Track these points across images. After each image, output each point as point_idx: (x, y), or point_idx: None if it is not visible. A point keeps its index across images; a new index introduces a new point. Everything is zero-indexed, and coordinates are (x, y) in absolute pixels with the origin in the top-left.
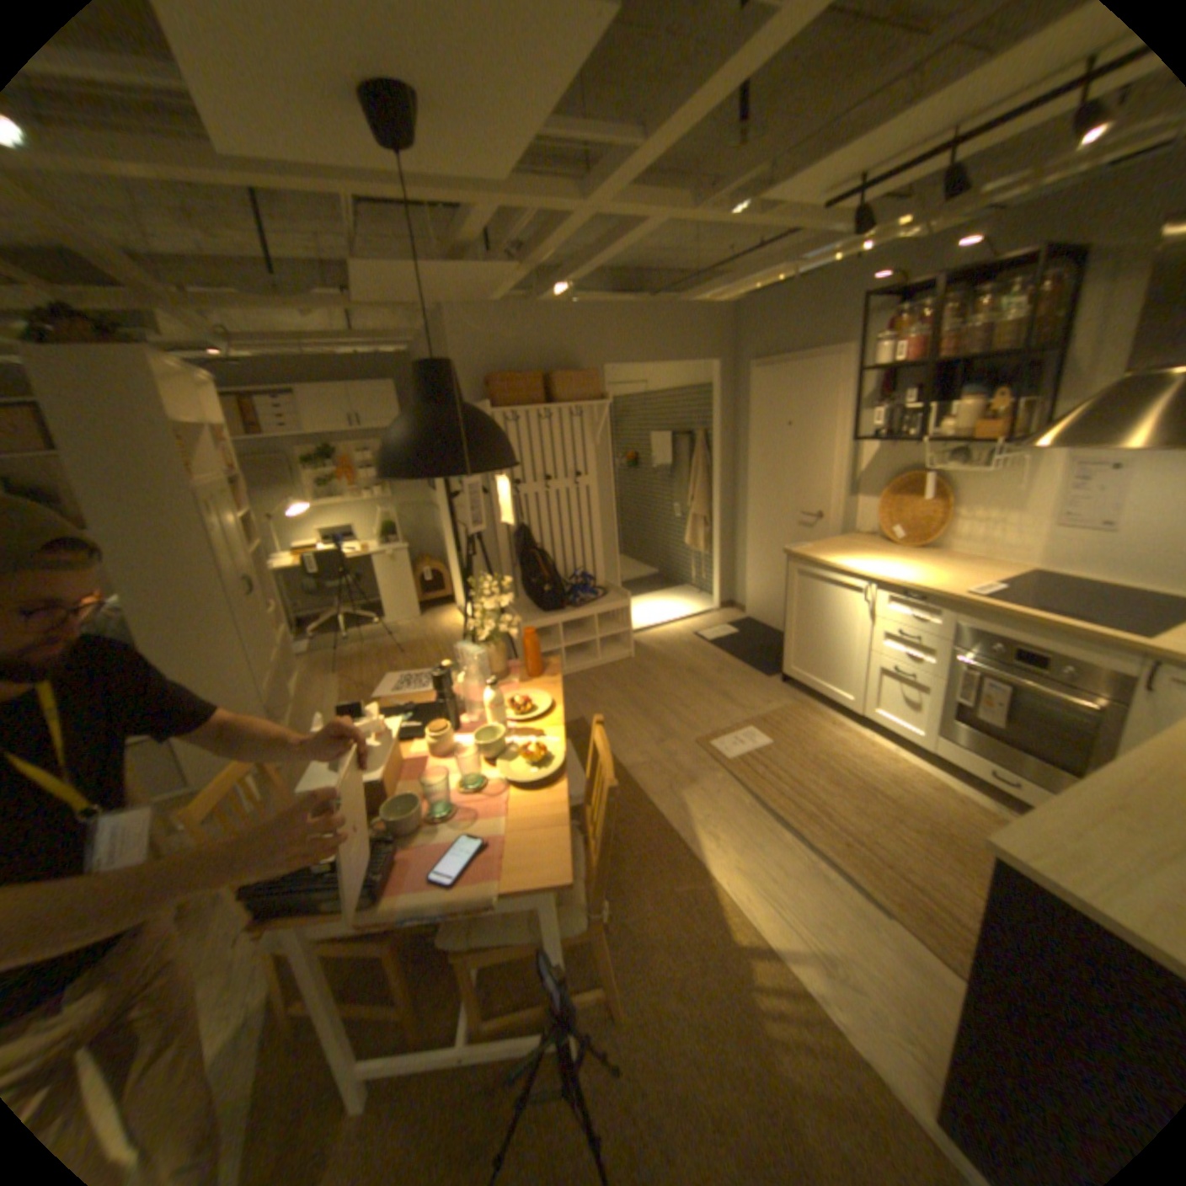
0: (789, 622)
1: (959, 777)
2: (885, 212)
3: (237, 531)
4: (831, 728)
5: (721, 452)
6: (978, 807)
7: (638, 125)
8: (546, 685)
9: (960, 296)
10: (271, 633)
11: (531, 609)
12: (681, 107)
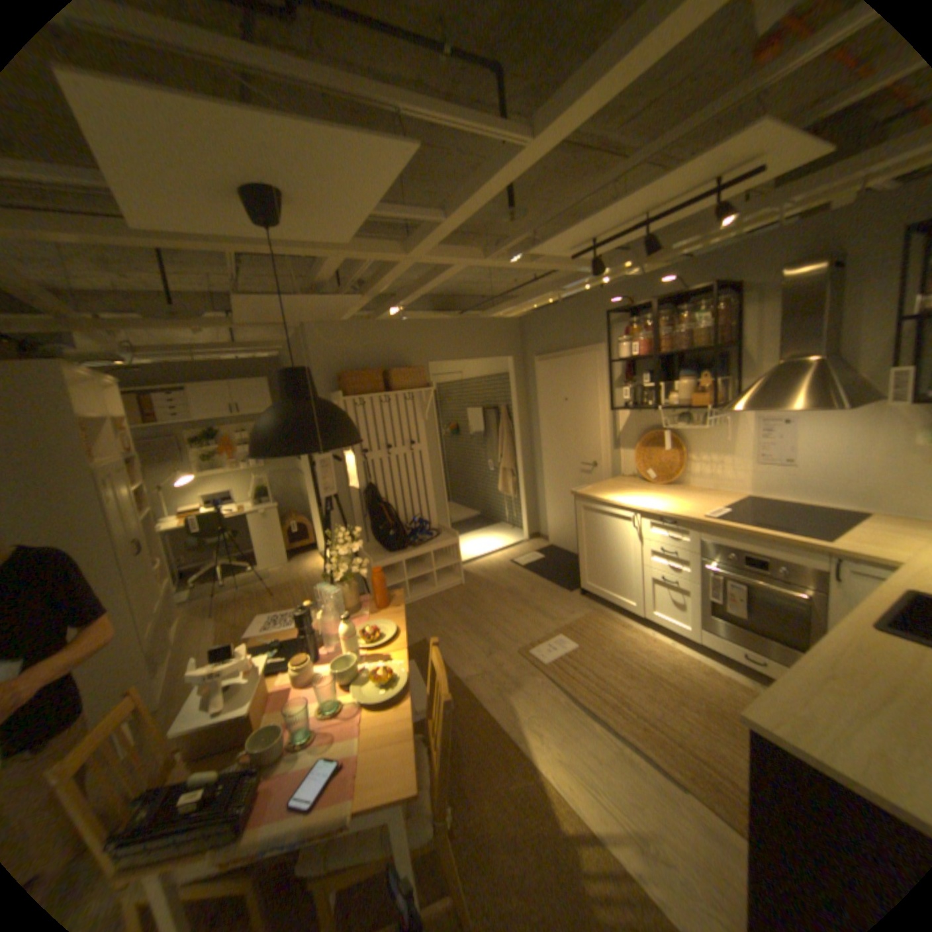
0: (580, 546)
1: (721, 661)
2: (611, 260)
3: (126, 502)
4: (621, 630)
5: (518, 421)
6: (738, 685)
7: (438, 209)
8: (390, 615)
9: (667, 312)
10: (152, 588)
11: (378, 551)
12: (466, 200)
